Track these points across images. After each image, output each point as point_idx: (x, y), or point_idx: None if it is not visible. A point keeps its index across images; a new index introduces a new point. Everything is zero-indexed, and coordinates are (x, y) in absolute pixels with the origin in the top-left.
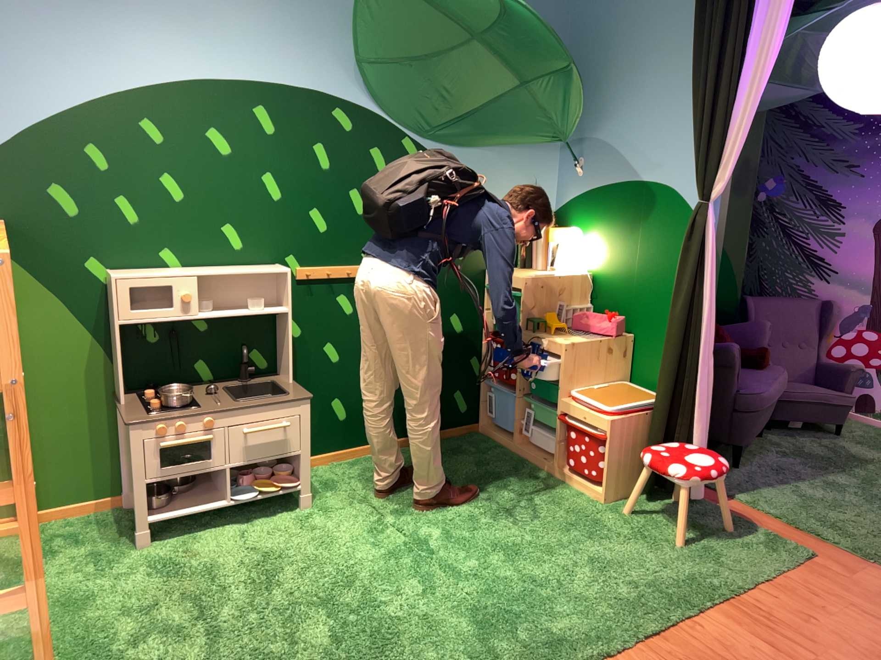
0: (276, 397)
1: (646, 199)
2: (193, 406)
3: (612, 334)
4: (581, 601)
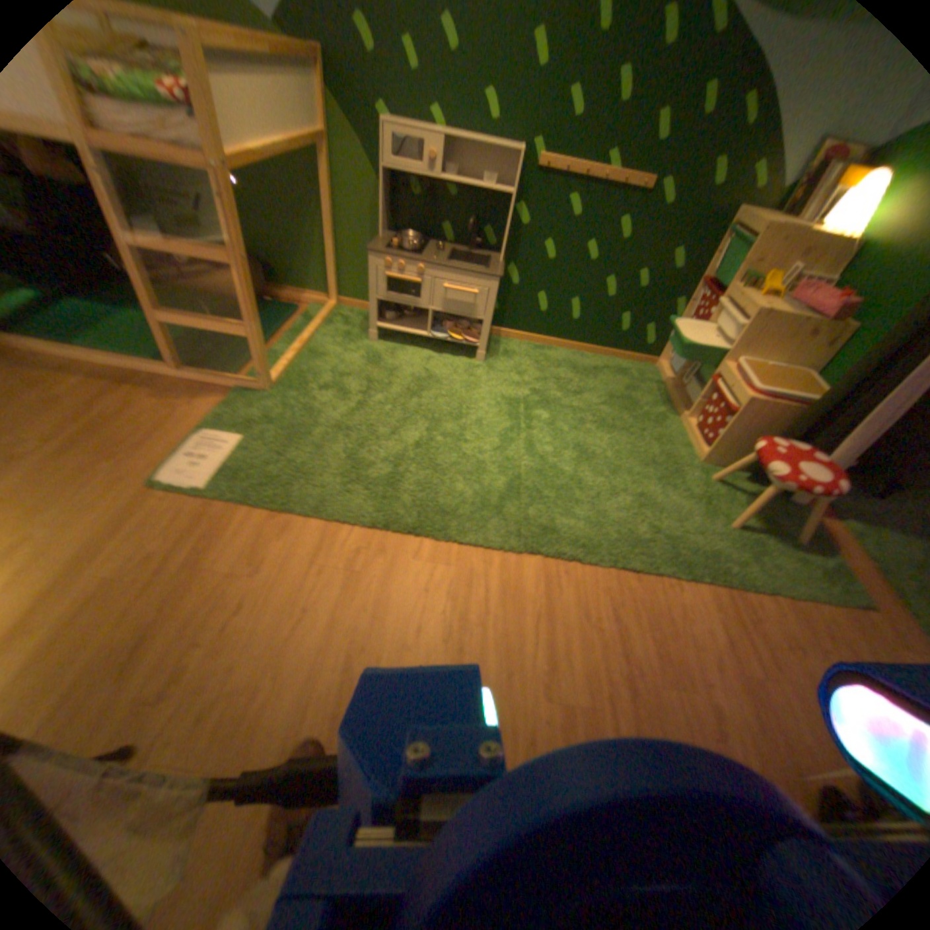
0: (471, 267)
1: None
2: (411, 253)
3: (831, 317)
4: (595, 521)
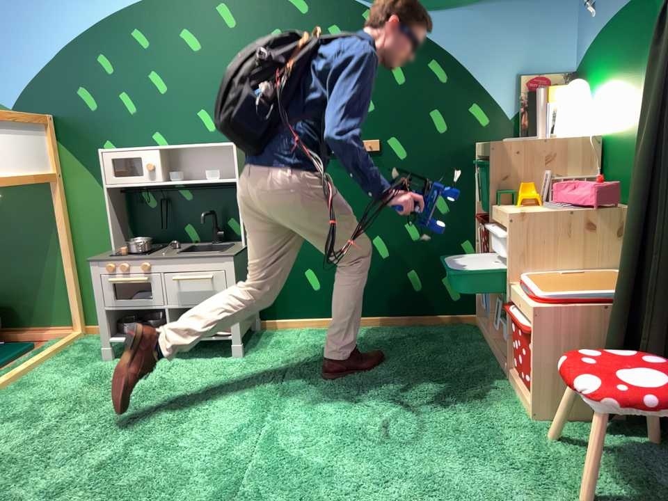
0: (203, 254)
1: (654, 6)
2: (140, 255)
3: (599, 204)
4: None
